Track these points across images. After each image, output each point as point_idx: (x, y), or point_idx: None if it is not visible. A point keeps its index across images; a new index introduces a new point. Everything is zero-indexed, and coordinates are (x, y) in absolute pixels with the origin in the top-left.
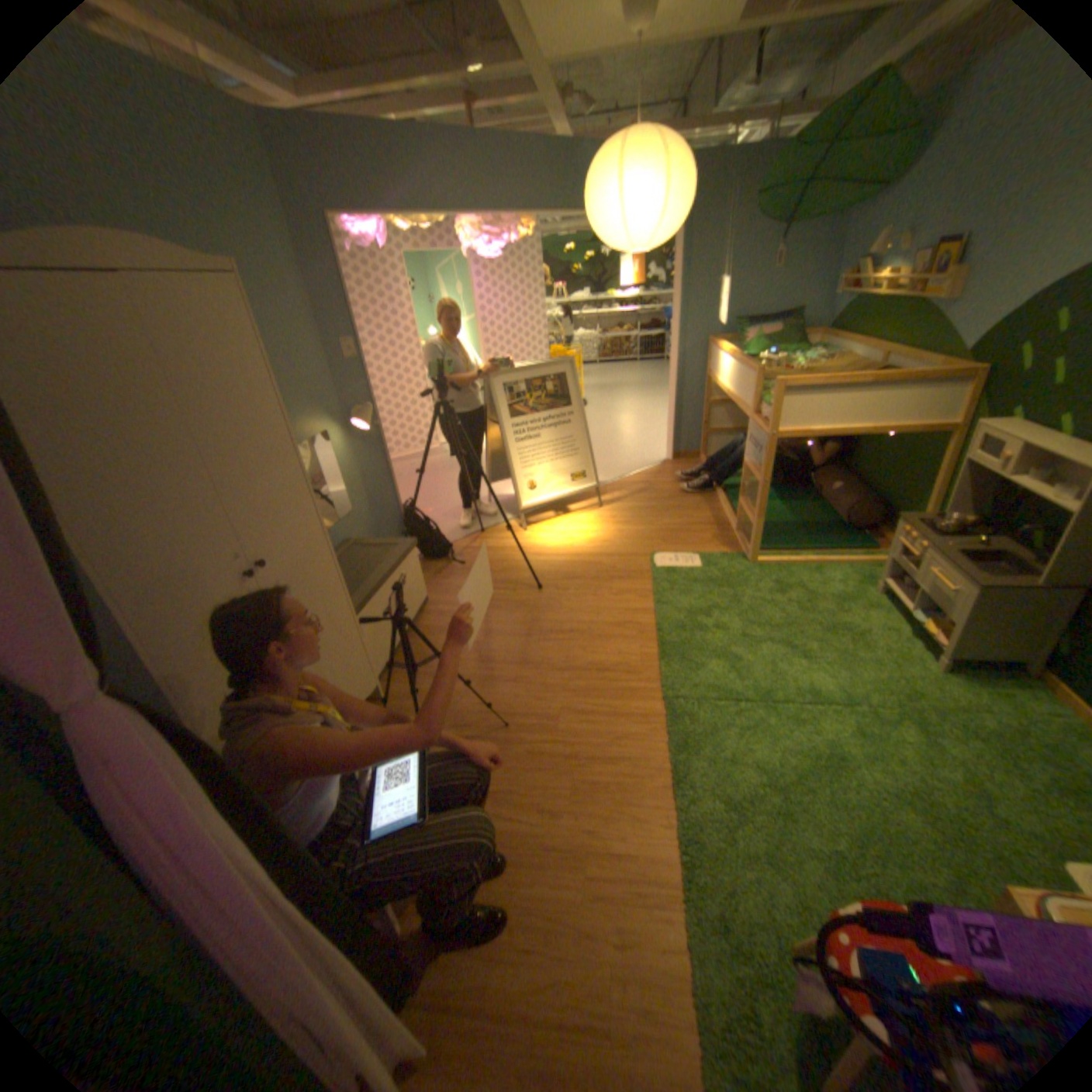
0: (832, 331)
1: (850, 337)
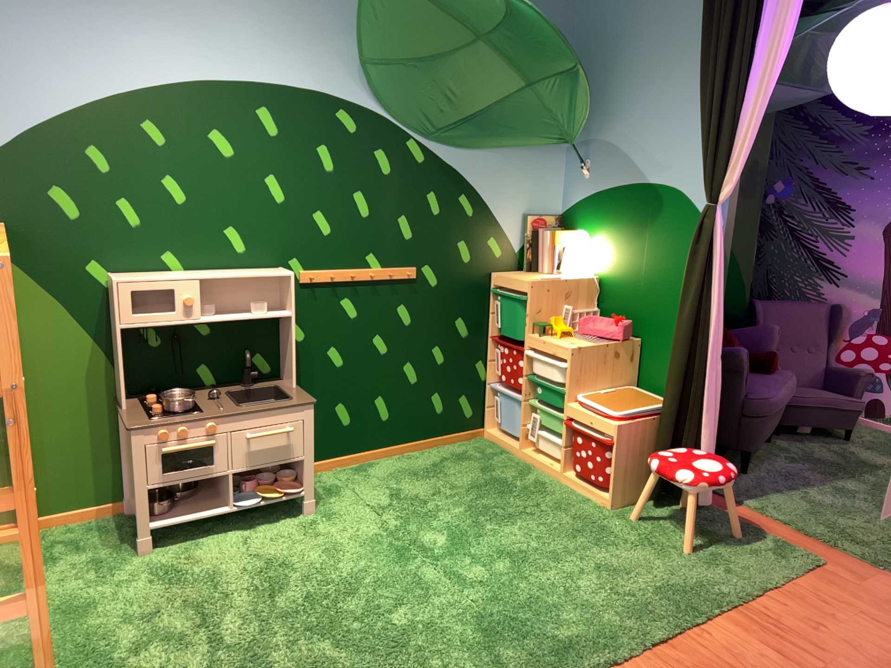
0: None
1: None
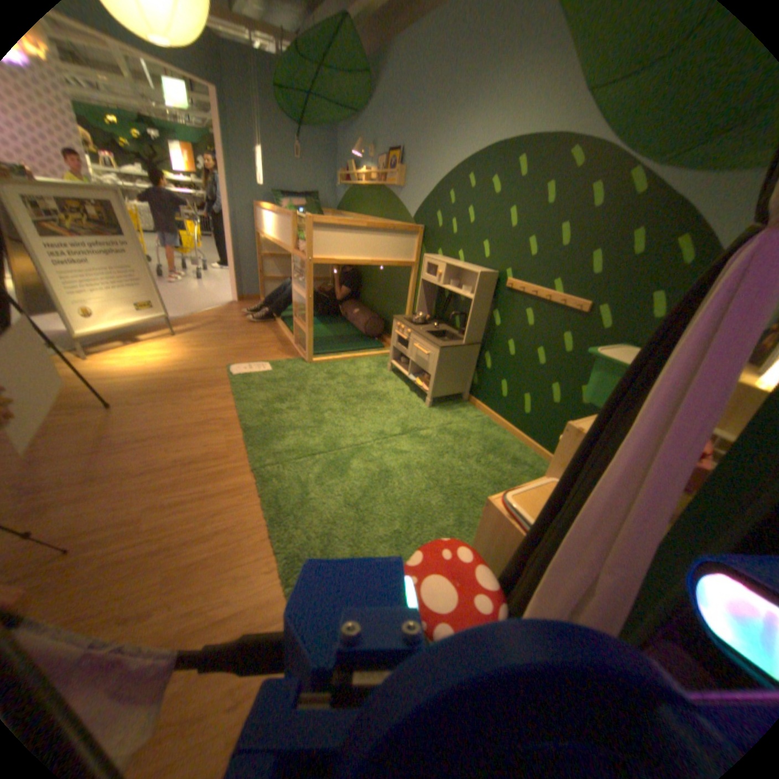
0: (337, 211)
1: (348, 213)
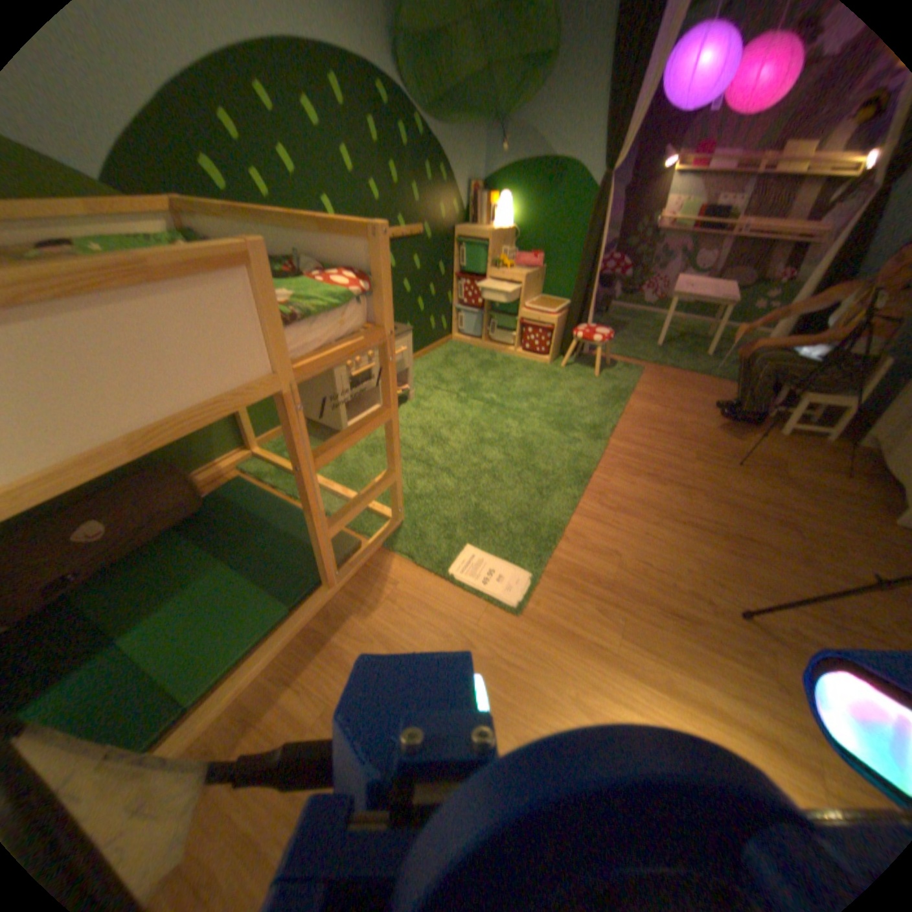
0: None
1: None
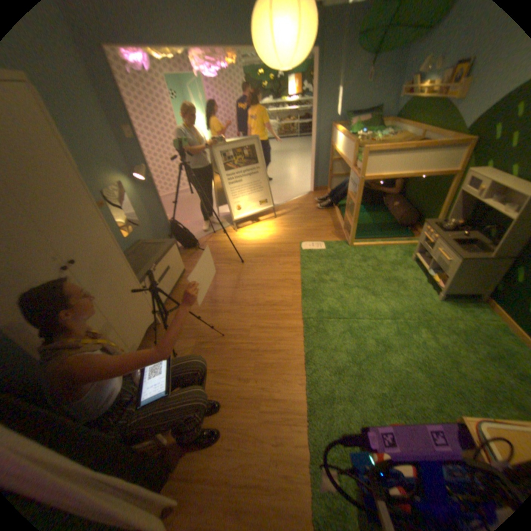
0: (397, 119)
1: (406, 122)
